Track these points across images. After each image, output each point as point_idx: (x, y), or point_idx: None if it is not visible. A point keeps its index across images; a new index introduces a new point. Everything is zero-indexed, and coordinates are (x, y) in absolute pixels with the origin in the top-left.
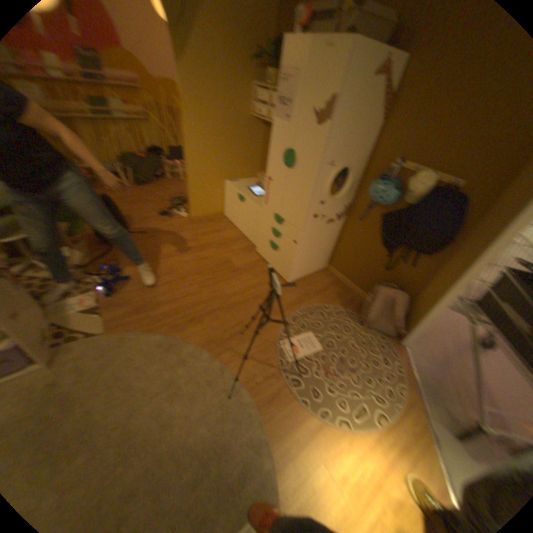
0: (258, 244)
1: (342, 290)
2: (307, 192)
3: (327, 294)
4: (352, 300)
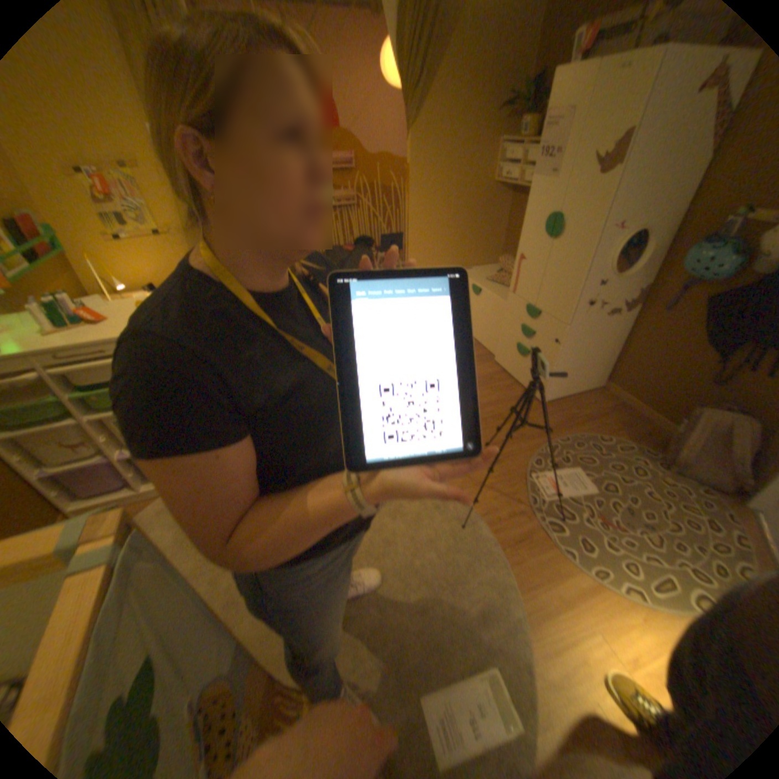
0: (500, 351)
1: (634, 420)
2: (581, 269)
3: (607, 424)
4: (652, 435)
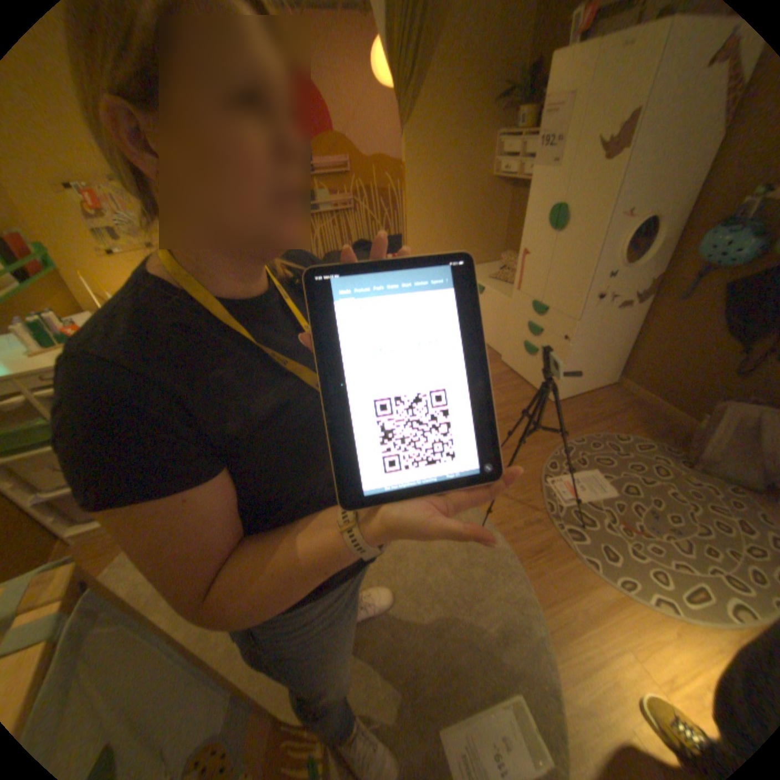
0: (507, 349)
1: (651, 416)
2: (589, 261)
3: (623, 421)
4: (671, 431)
